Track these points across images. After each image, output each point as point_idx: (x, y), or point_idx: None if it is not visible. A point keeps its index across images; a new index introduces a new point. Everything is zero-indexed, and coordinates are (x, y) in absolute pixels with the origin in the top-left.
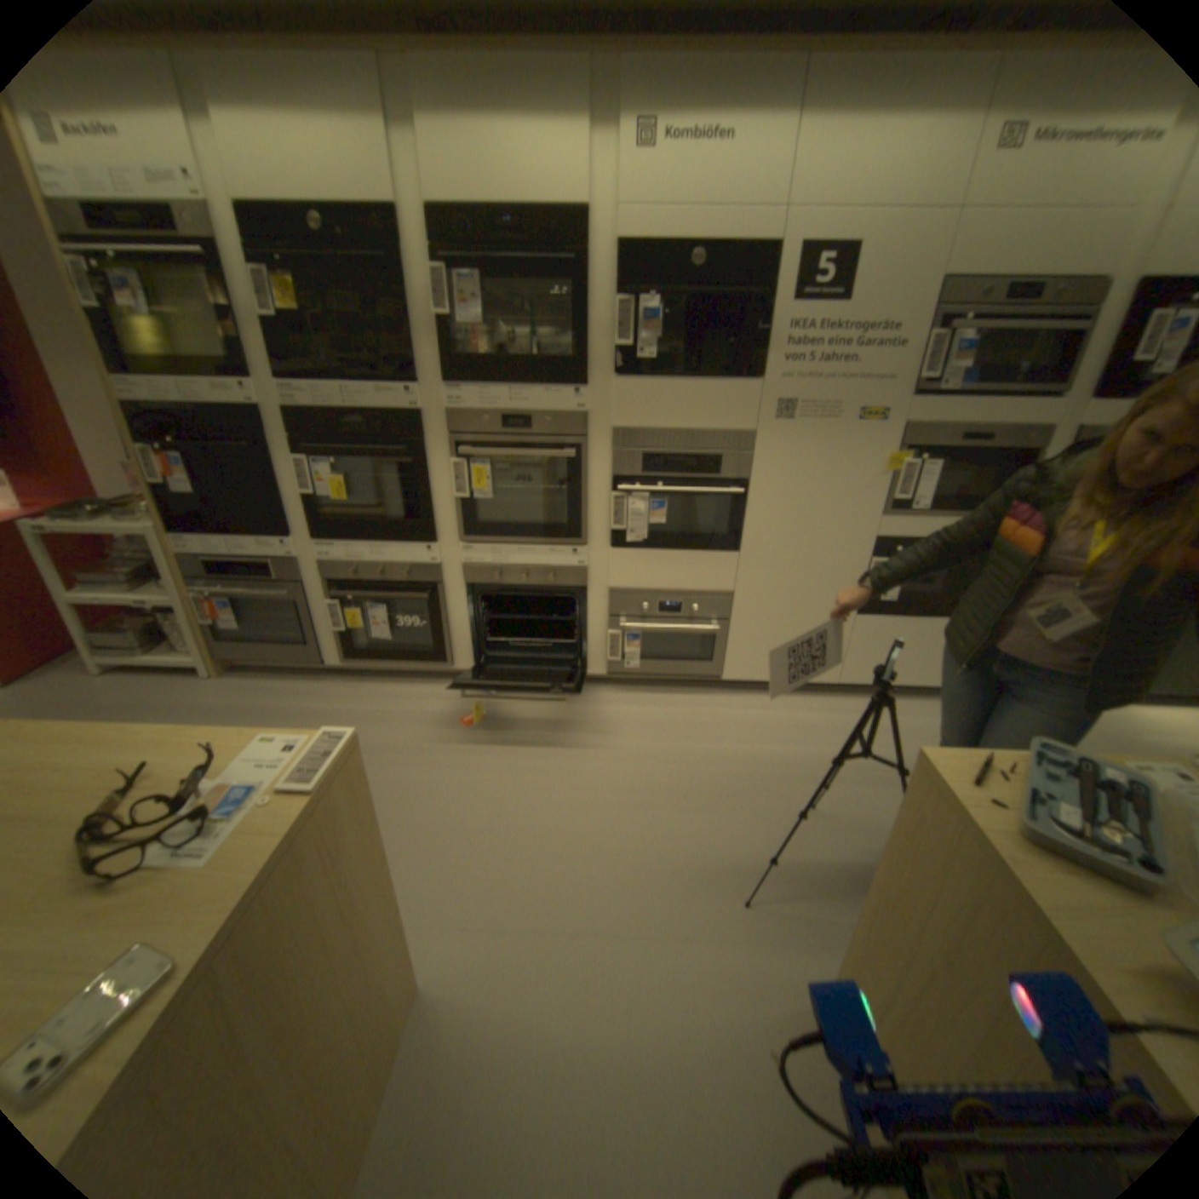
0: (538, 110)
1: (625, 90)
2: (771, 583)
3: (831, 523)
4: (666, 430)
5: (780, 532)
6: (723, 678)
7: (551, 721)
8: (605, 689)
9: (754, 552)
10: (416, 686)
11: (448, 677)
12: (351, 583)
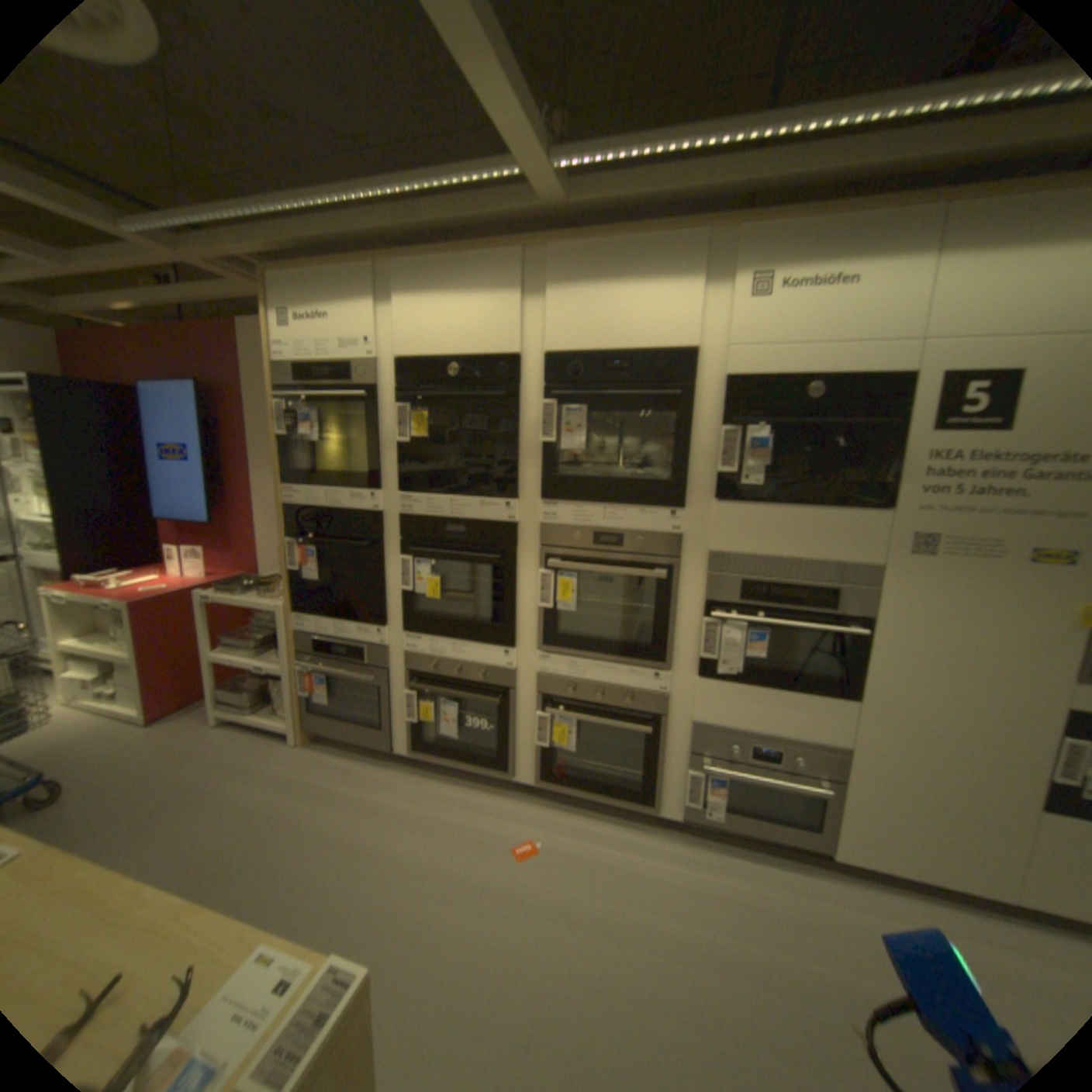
0: (656, 274)
1: (743, 251)
2: (909, 747)
3: (997, 683)
4: (771, 556)
5: (921, 686)
6: (838, 859)
7: (614, 876)
8: (680, 839)
9: (884, 706)
10: (474, 793)
11: (507, 787)
12: (429, 677)
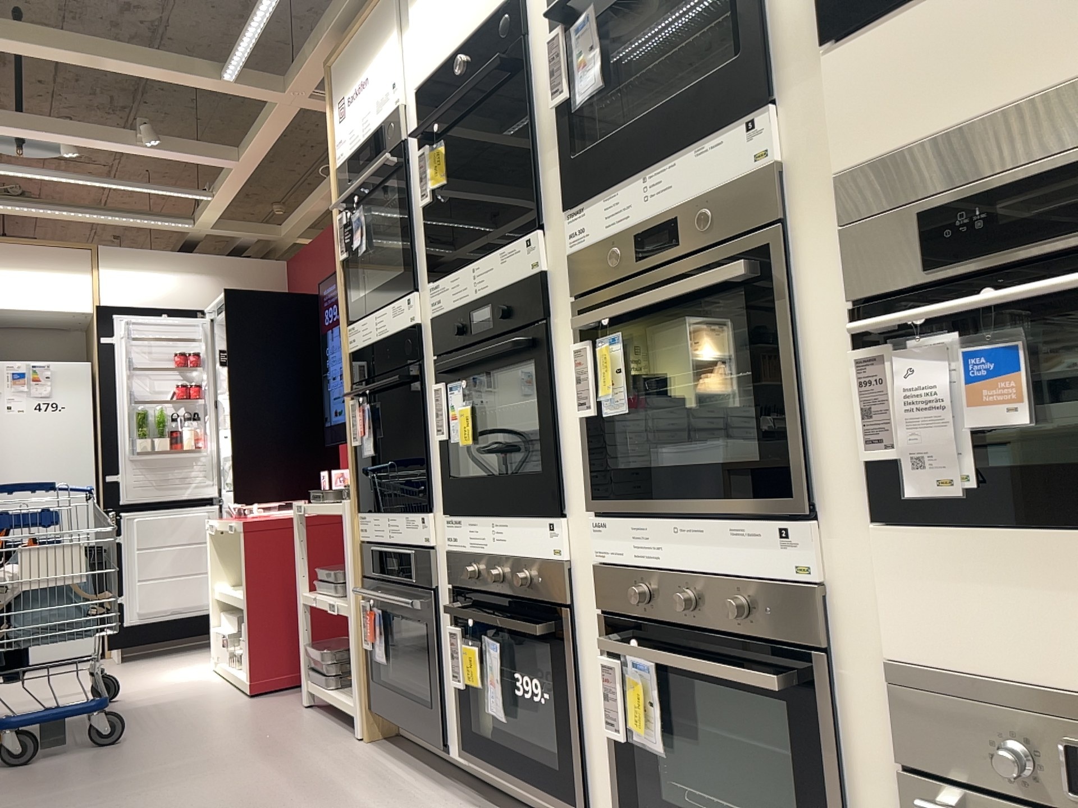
0: None
1: None
2: None
3: None
4: (996, 119)
5: None
6: None
7: None
8: None
9: None
10: None
11: None
12: (475, 592)
